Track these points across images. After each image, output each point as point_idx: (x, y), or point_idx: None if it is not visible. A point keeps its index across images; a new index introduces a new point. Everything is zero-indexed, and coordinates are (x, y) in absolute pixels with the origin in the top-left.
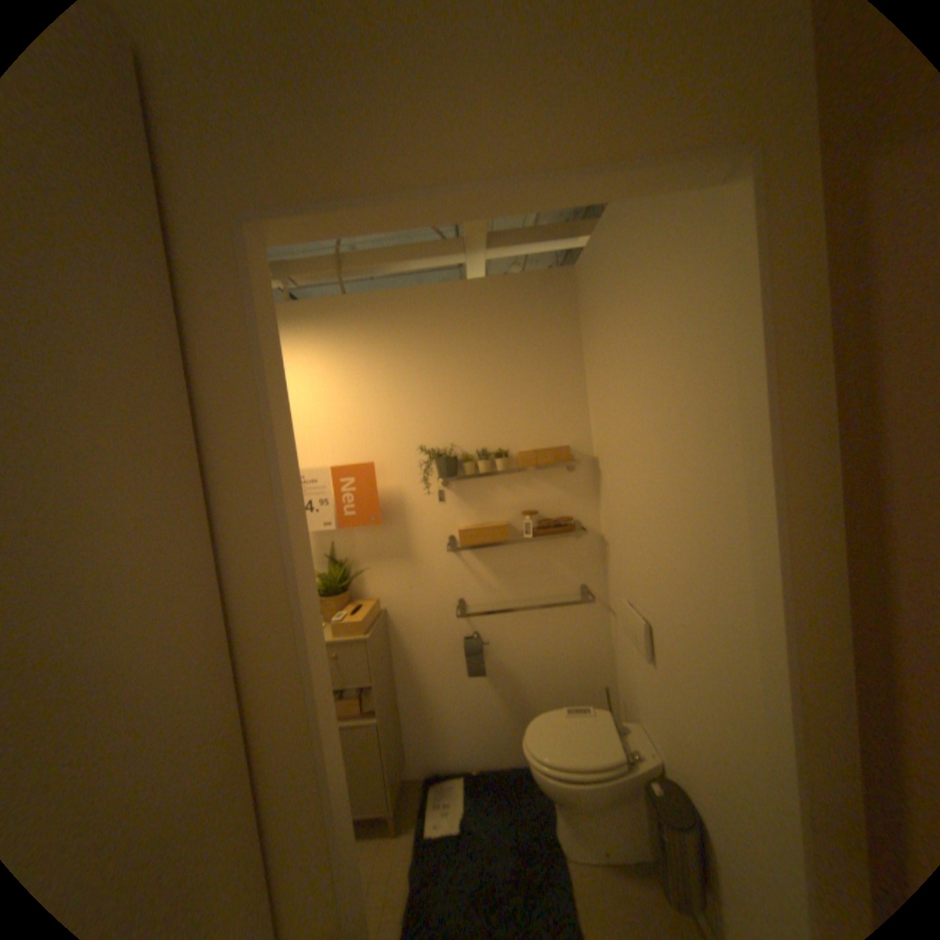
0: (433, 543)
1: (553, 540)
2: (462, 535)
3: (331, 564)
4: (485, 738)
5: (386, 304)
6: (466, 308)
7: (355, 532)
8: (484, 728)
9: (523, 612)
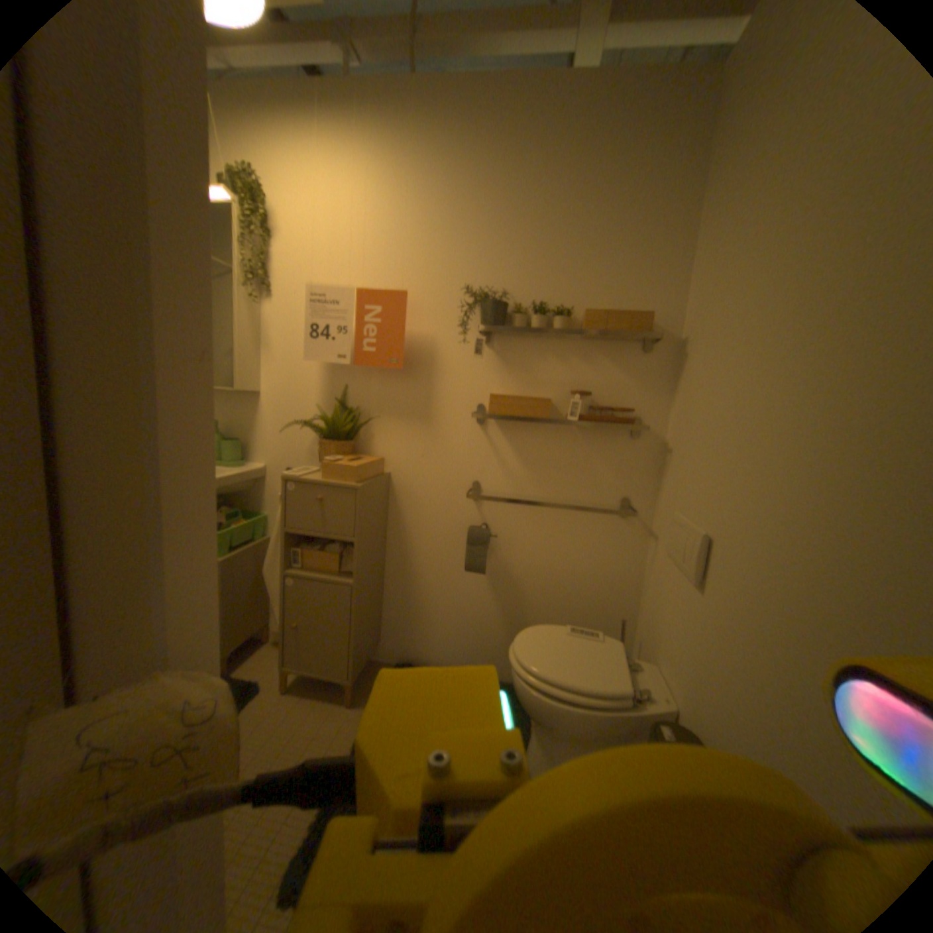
0: (458, 407)
1: (604, 432)
2: (494, 399)
3: (341, 408)
4: (471, 639)
5: (460, 87)
6: (562, 103)
7: (373, 376)
8: (472, 628)
9: (547, 510)
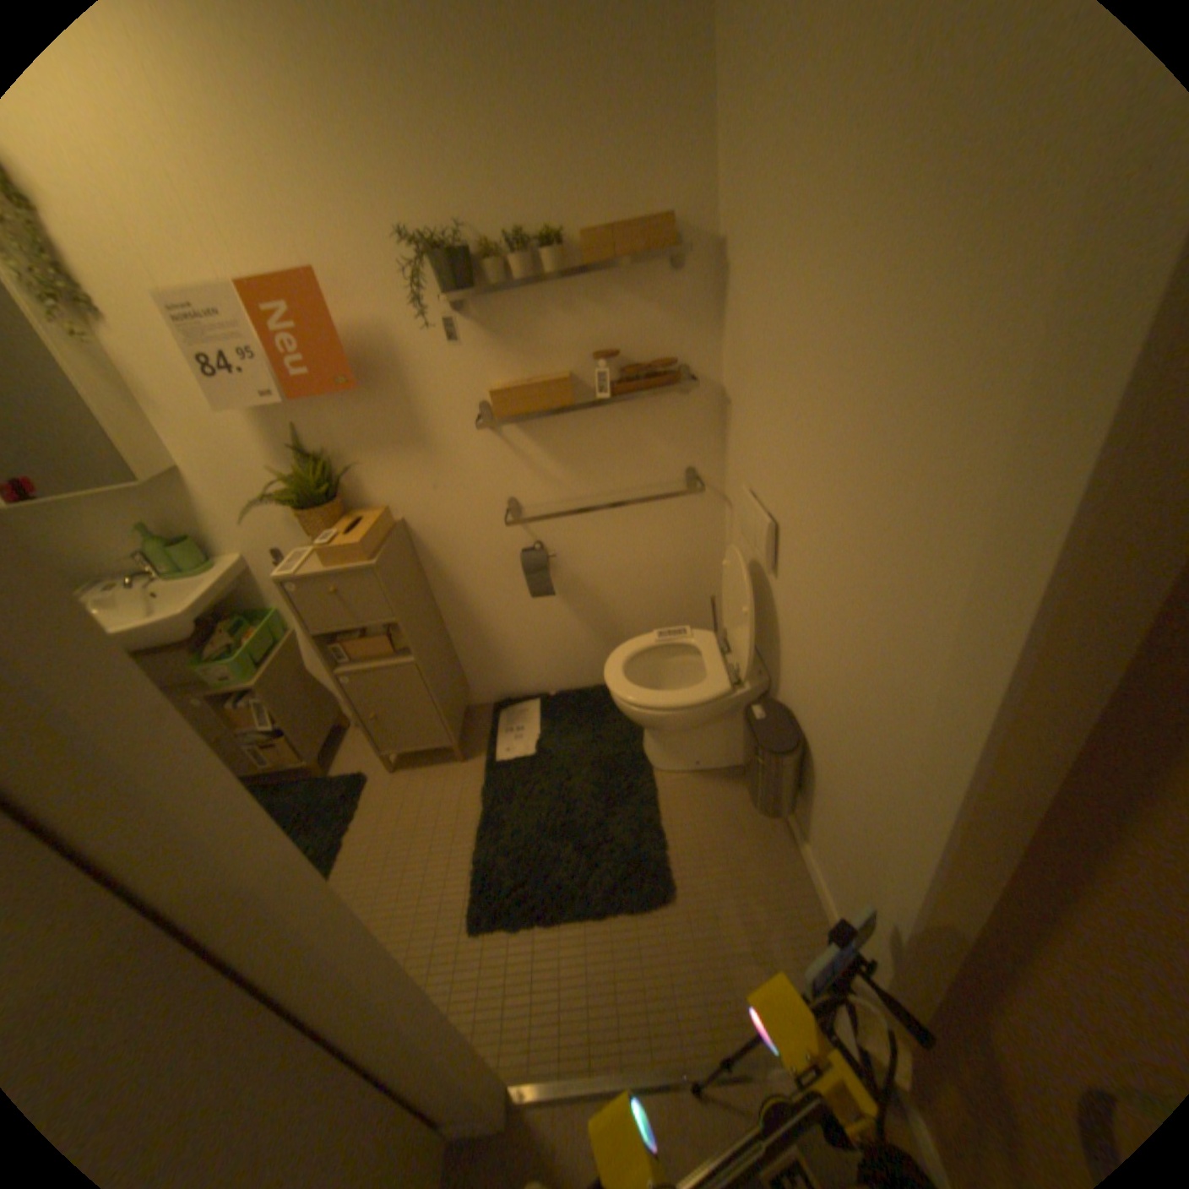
0: (455, 416)
1: (645, 399)
2: (496, 400)
3: (300, 459)
4: (562, 658)
5: None
6: None
7: (323, 405)
8: (560, 649)
9: (603, 510)
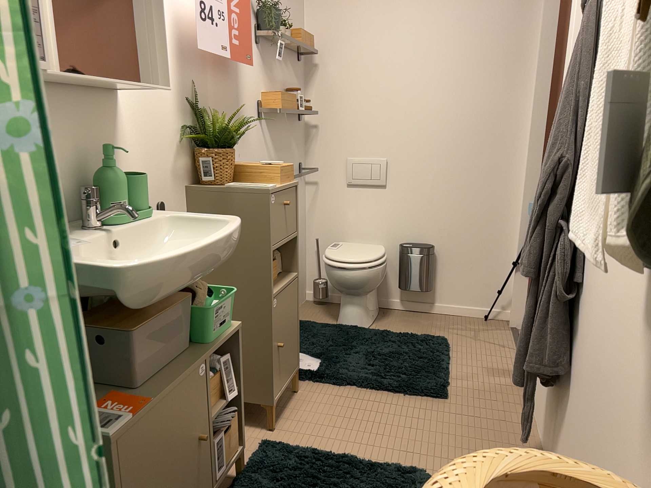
0: (251, 106)
1: (293, 121)
2: (283, 98)
3: (194, 113)
4: None
5: None
6: None
7: (209, 75)
8: None
9: None
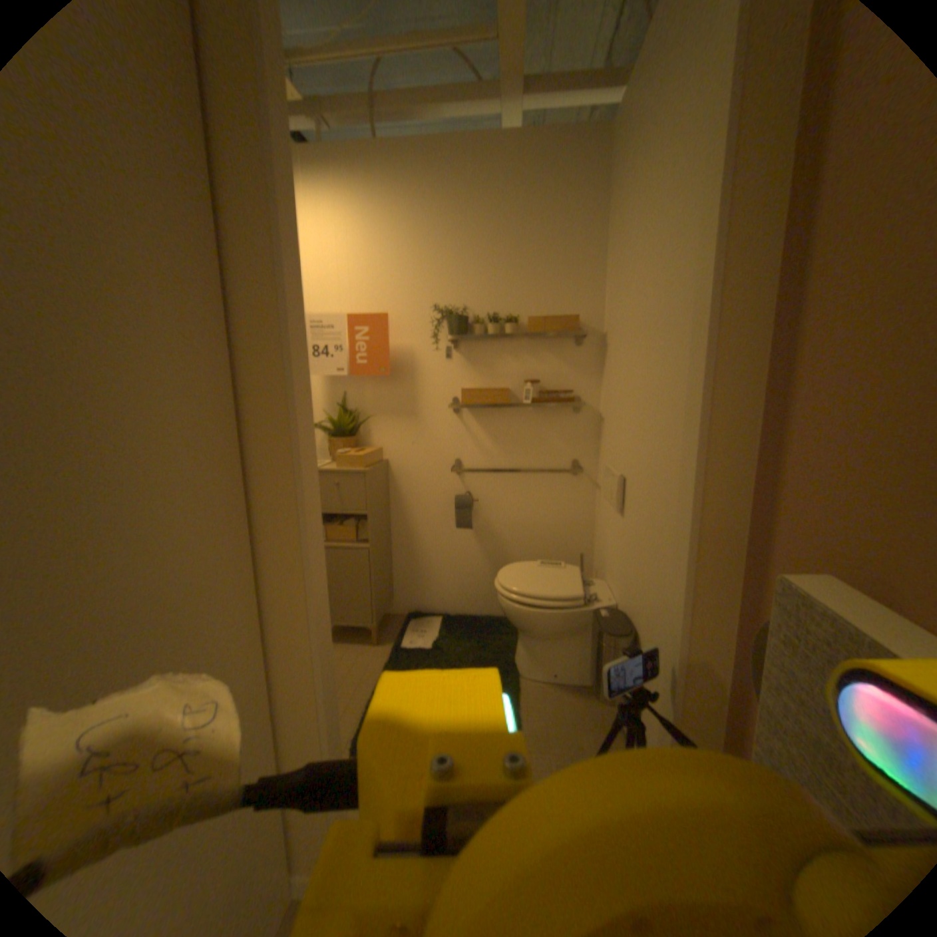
0: (438, 400)
1: (553, 409)
2: (465, 391)
3: (343, 410)
4: (467, 585)
5: (414, 147)
6: (495, 156)
7: (367, 382)
8: (467, 576)
9: (516, 475)
